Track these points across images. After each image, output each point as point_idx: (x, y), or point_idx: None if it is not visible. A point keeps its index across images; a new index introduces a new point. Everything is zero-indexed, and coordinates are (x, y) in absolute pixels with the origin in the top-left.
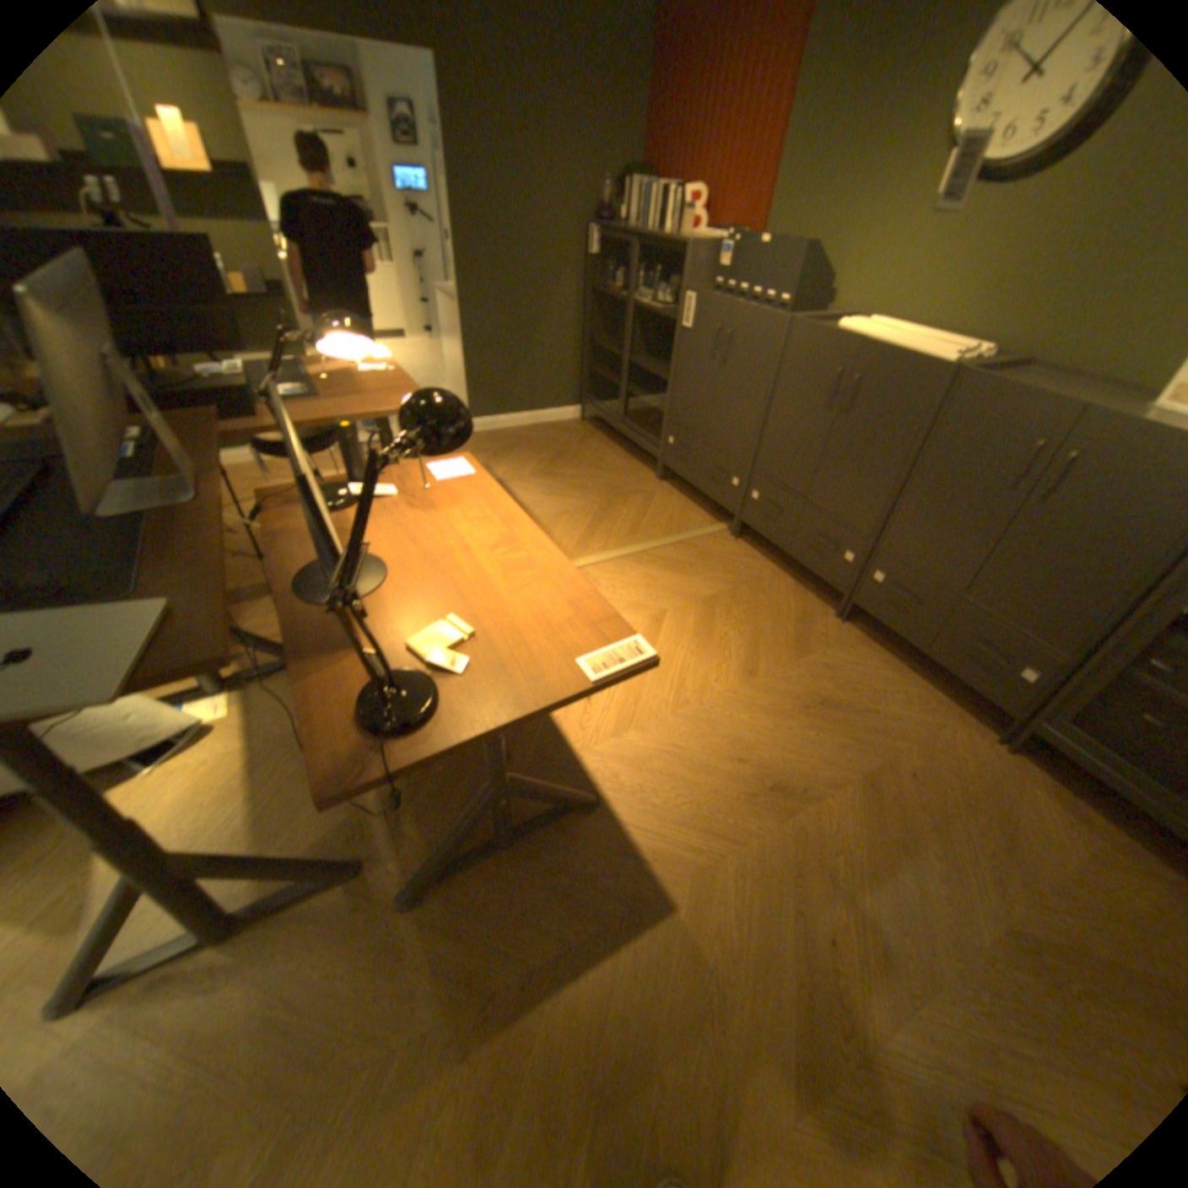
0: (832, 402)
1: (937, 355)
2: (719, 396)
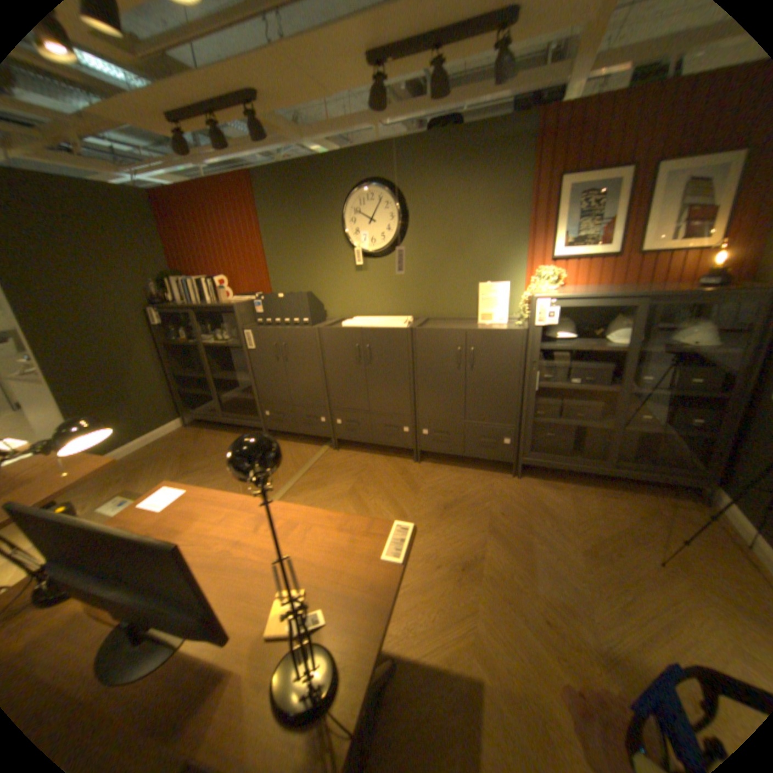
0: (360, 361)
1: (397, 327)
2: (290, 378)
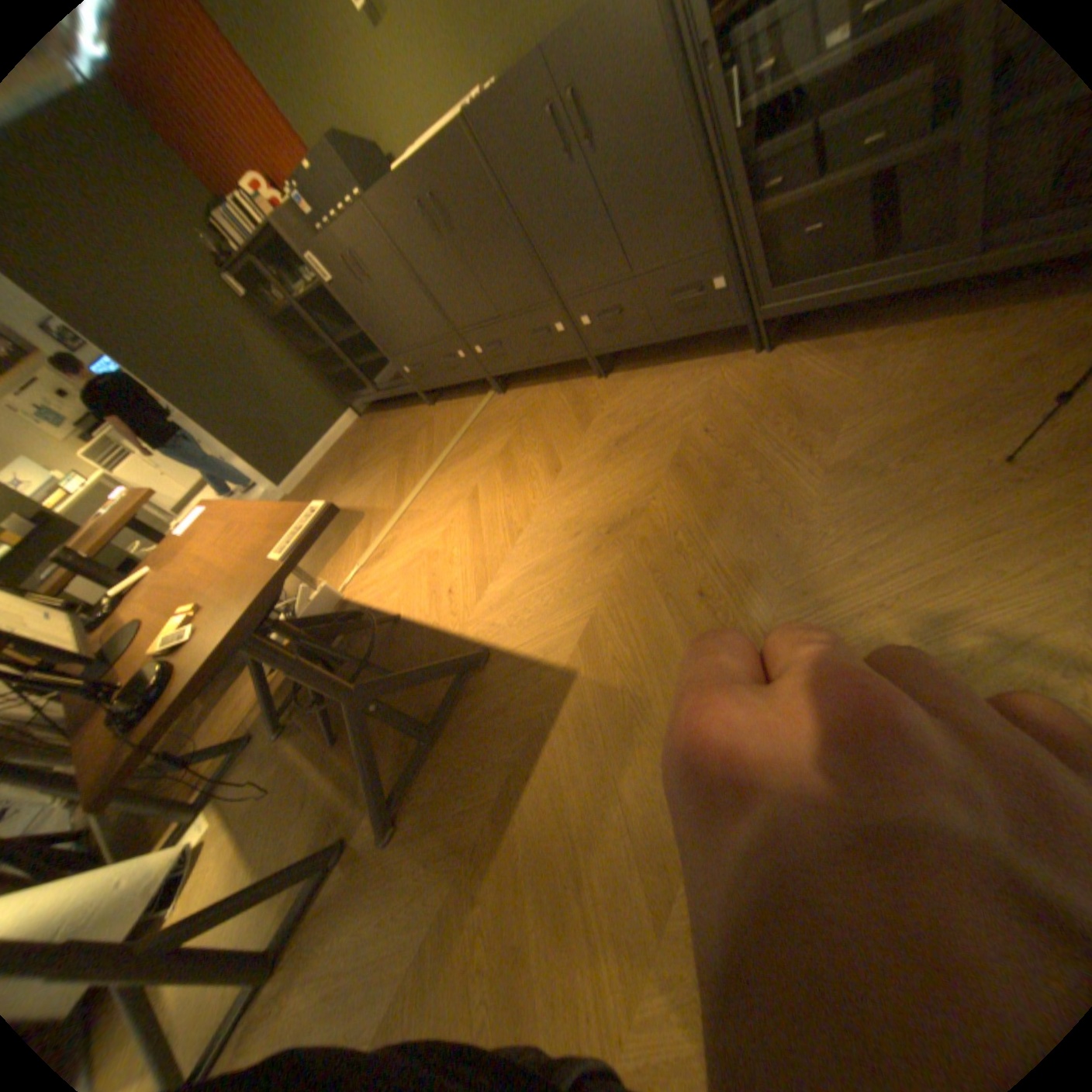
0: (439, 230)
1: (450, 122)
2: (392, 306)
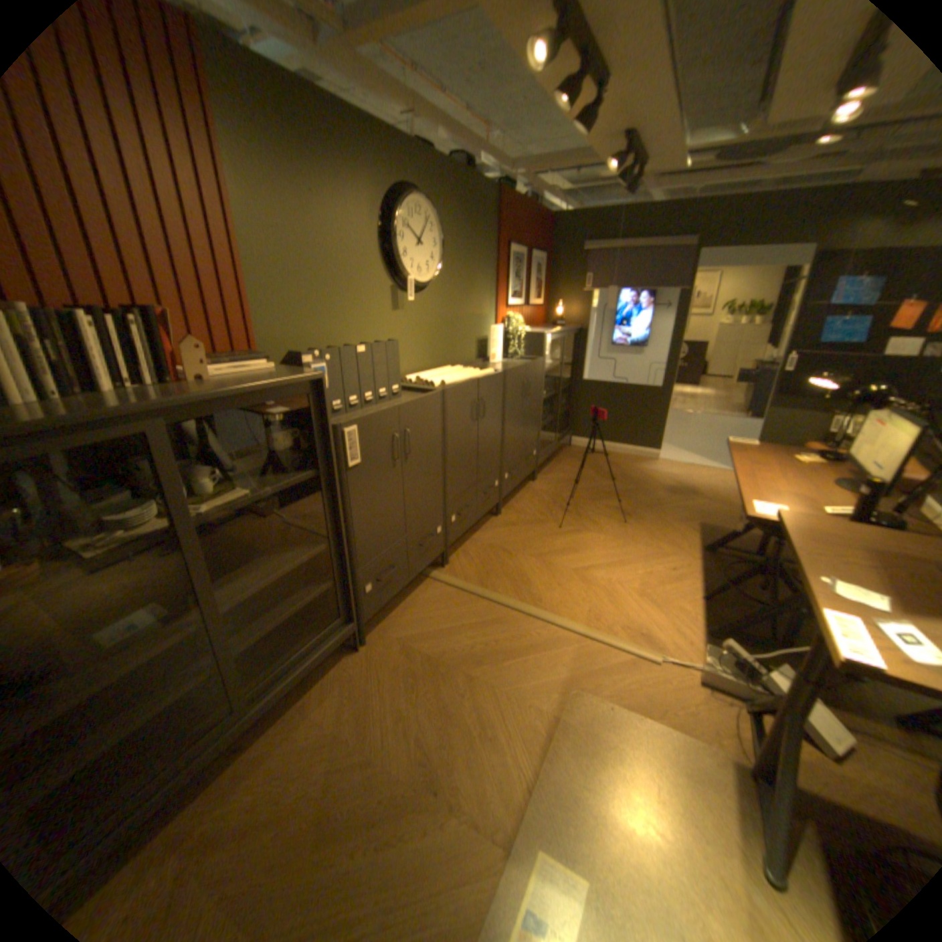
0: (475, 422)
1: (489, 374)
2: (409, 490)
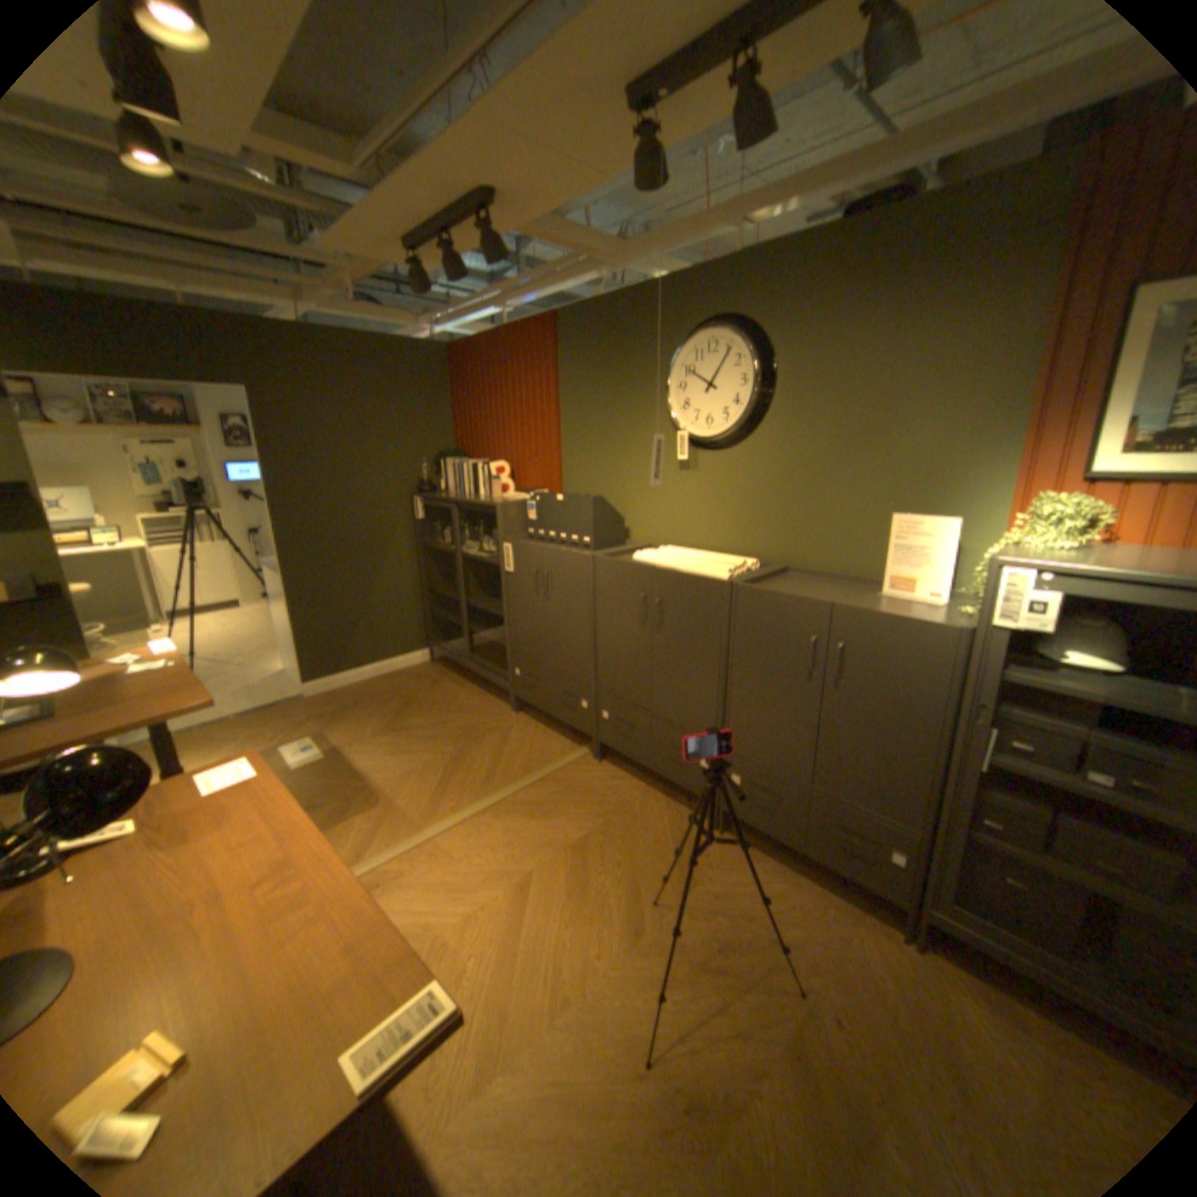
0: (645, 623)
1: (713, 576)
2: (551, 628)
